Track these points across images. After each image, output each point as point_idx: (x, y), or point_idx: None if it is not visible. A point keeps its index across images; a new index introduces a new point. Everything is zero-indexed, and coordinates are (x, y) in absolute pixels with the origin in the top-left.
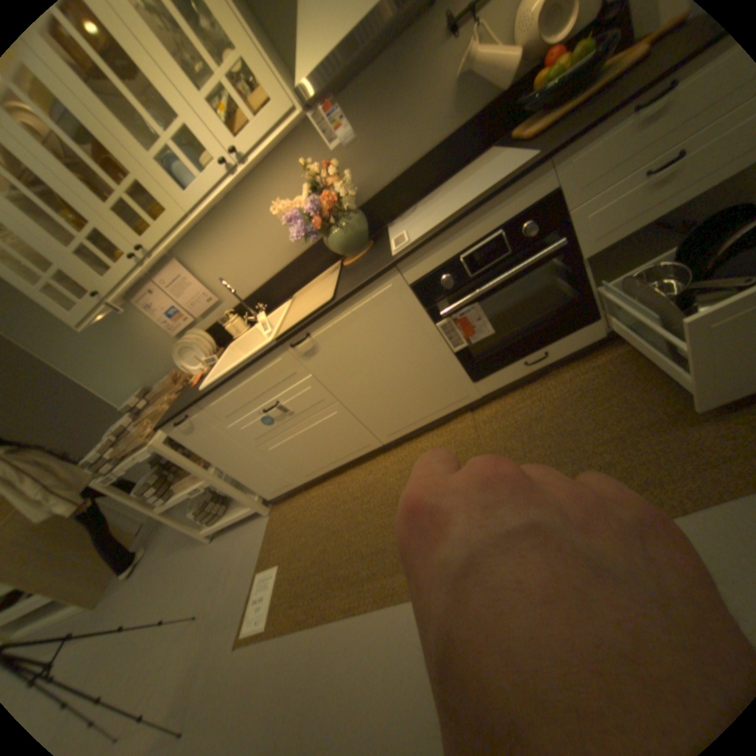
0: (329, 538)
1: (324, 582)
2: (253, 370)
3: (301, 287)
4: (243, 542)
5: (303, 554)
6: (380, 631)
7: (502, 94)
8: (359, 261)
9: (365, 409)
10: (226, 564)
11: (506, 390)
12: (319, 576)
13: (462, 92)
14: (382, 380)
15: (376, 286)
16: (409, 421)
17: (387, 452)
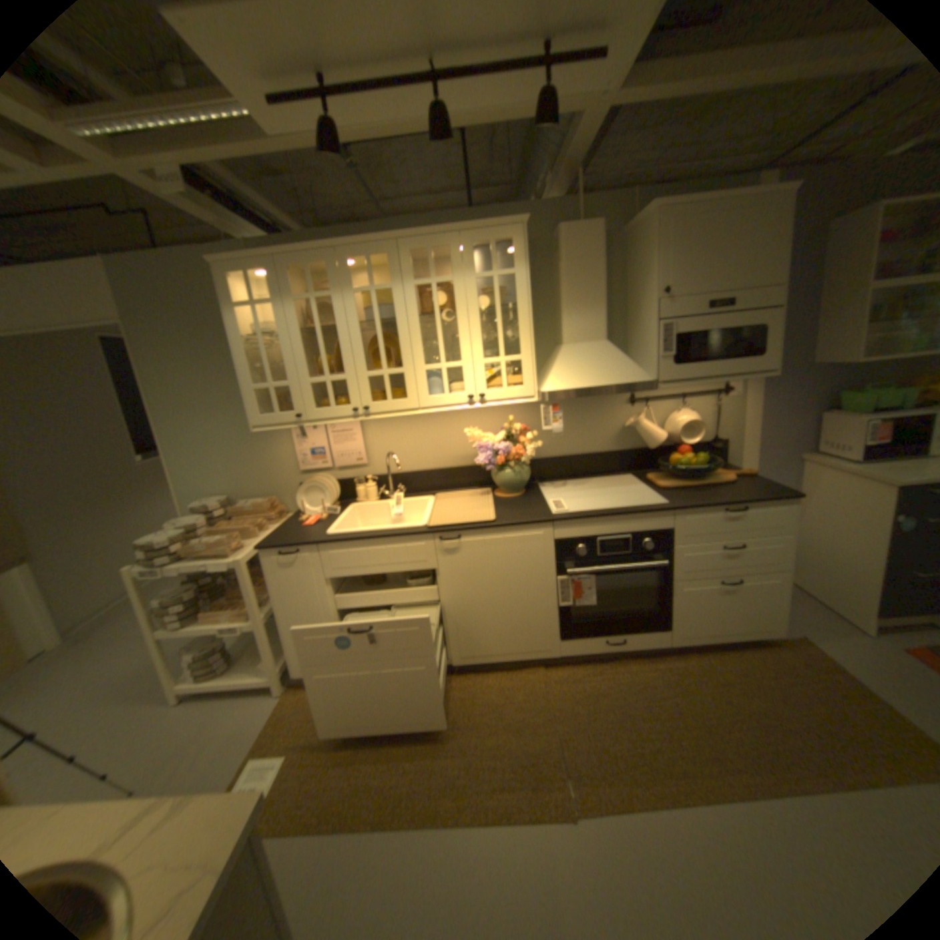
0: (361, 745)
1: (347, 791)
2: (392, 542)
3: (441, 490)
4: (229, 721)
5: (322, 755)
6: (413, 855)
7: (646, 449)
8: (511, 500)
9: (459, 623)
10: (196, 740)
11: (578, 662)
12: (342, 783)
13: (623, 434)
14: (490, 603)
15: (532, 529)
16: (489, 652)
17: (447, 677)
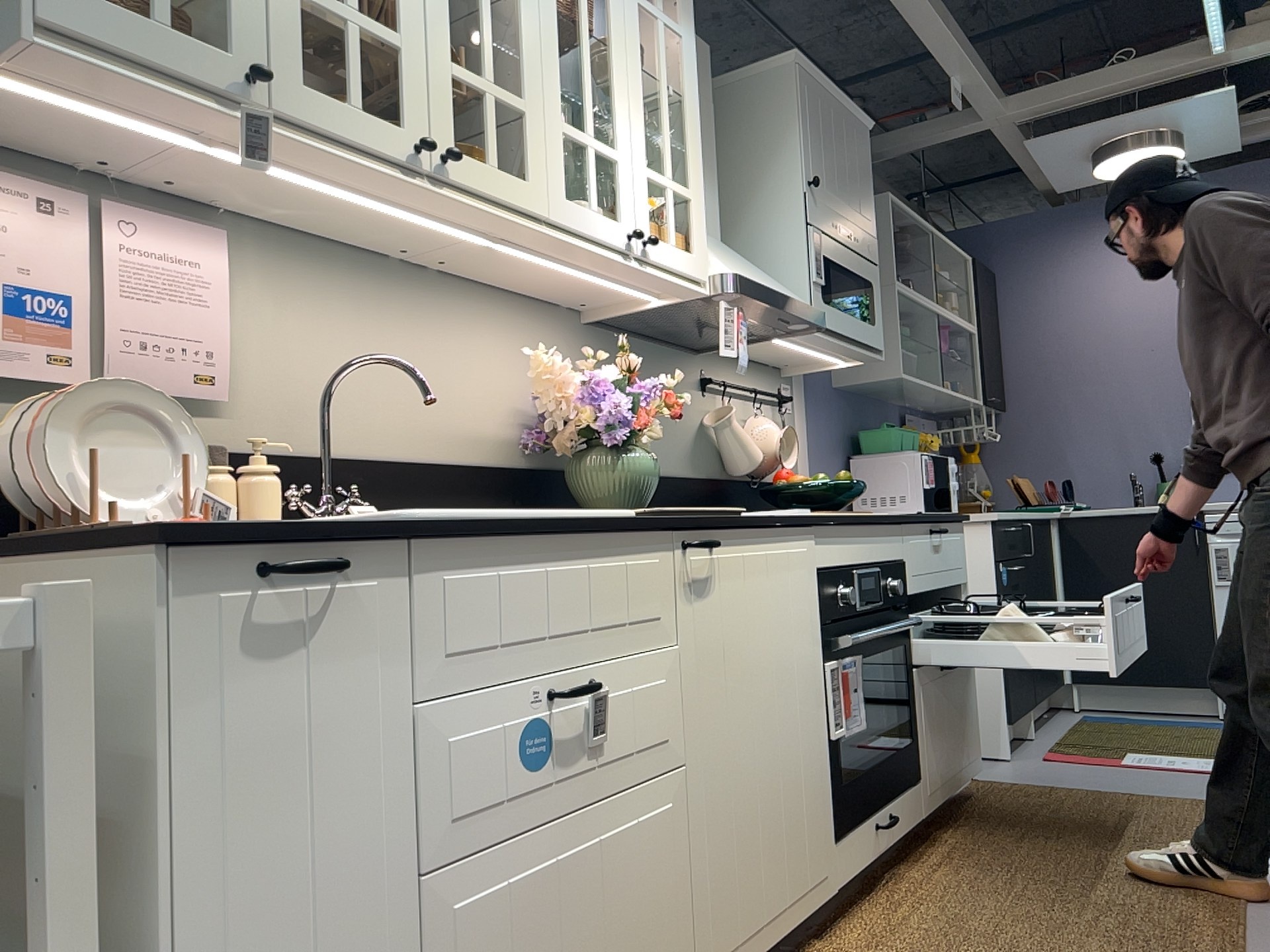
0: None
1: None
2: (599, 547)
3: None
4: None
5: None
6: None
7: (726, 480)
8: None
9: (711, 827)
10: None
11: (835, 909)
12: None
13: (700, 445)
14: (755, 748)
15: (797, 536)
16: (755, 917)
17: None
